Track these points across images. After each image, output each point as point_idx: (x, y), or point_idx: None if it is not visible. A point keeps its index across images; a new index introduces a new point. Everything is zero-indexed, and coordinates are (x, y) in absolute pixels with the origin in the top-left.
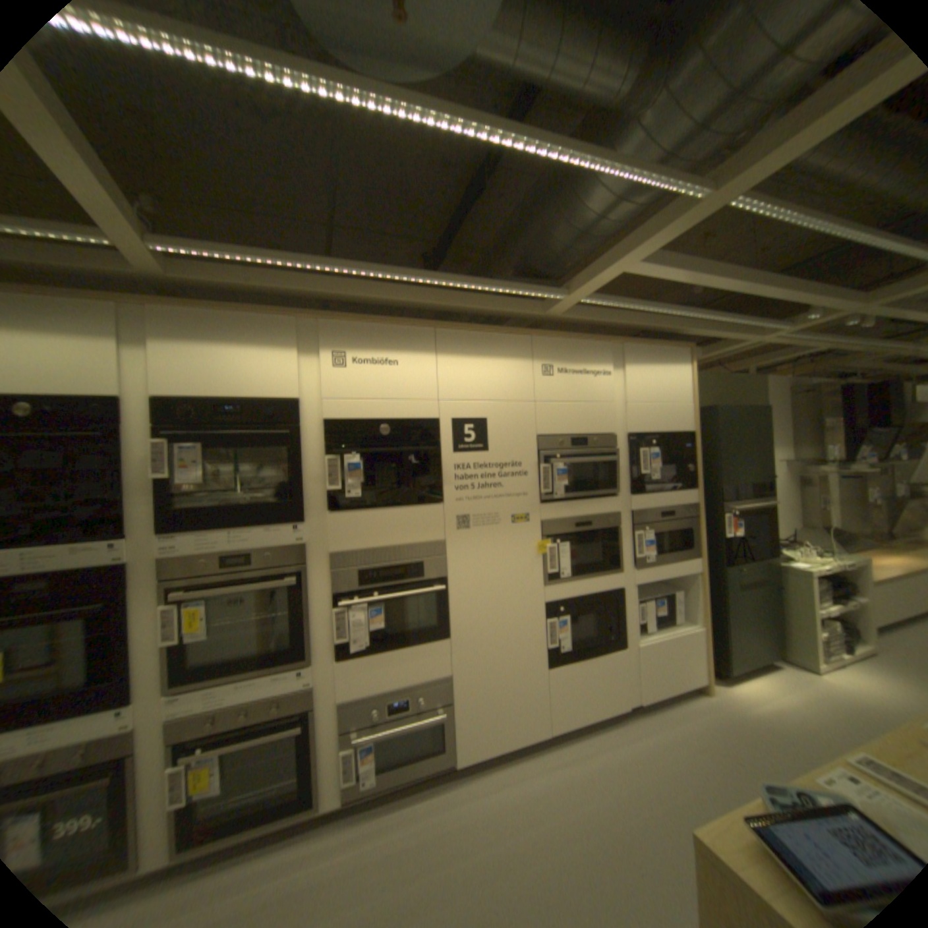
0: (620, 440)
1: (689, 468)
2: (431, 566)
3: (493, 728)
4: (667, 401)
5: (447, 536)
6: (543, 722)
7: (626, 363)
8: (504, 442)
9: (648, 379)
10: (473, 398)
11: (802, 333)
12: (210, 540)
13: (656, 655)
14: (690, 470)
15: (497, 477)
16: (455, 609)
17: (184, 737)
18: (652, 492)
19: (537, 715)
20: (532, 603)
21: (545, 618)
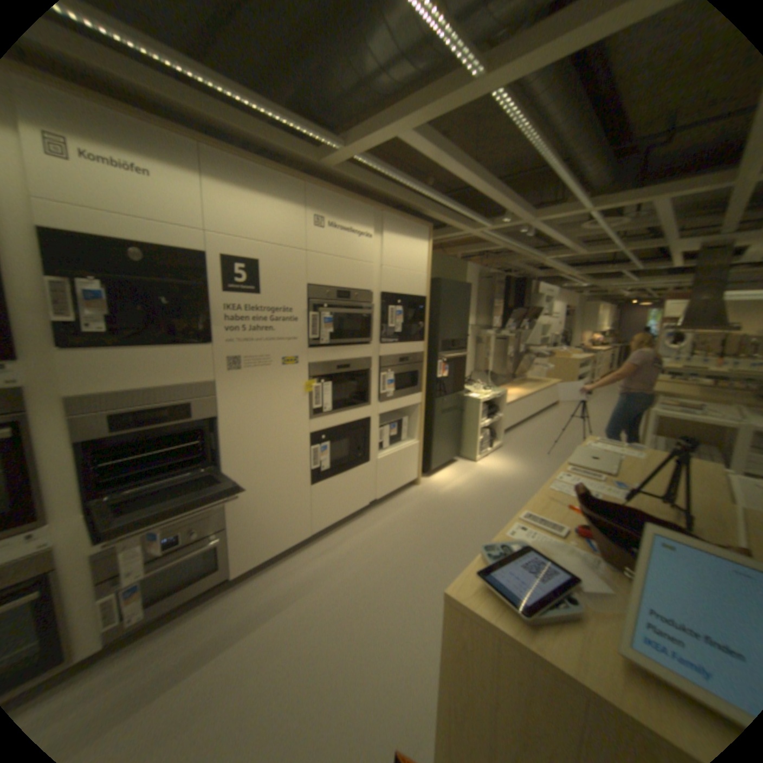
0: (374, 298)
1: (419, 325)
2: (198, 407)
3: (262, 540)
4: (409, 270)
5: (216, 377)
6: (304, 526)
7: (383, 230)
8: (275, 287)
9: (398, 248)
10: (243, 236)
11: (494, 233)
12: None
13: (387, 463)
14: (419, 327)
15: (268, 321)
16: (225, 446)
17: None
18: (393, 343)
19: (299, 522)
20: (297, 435)
21: (308, 446)
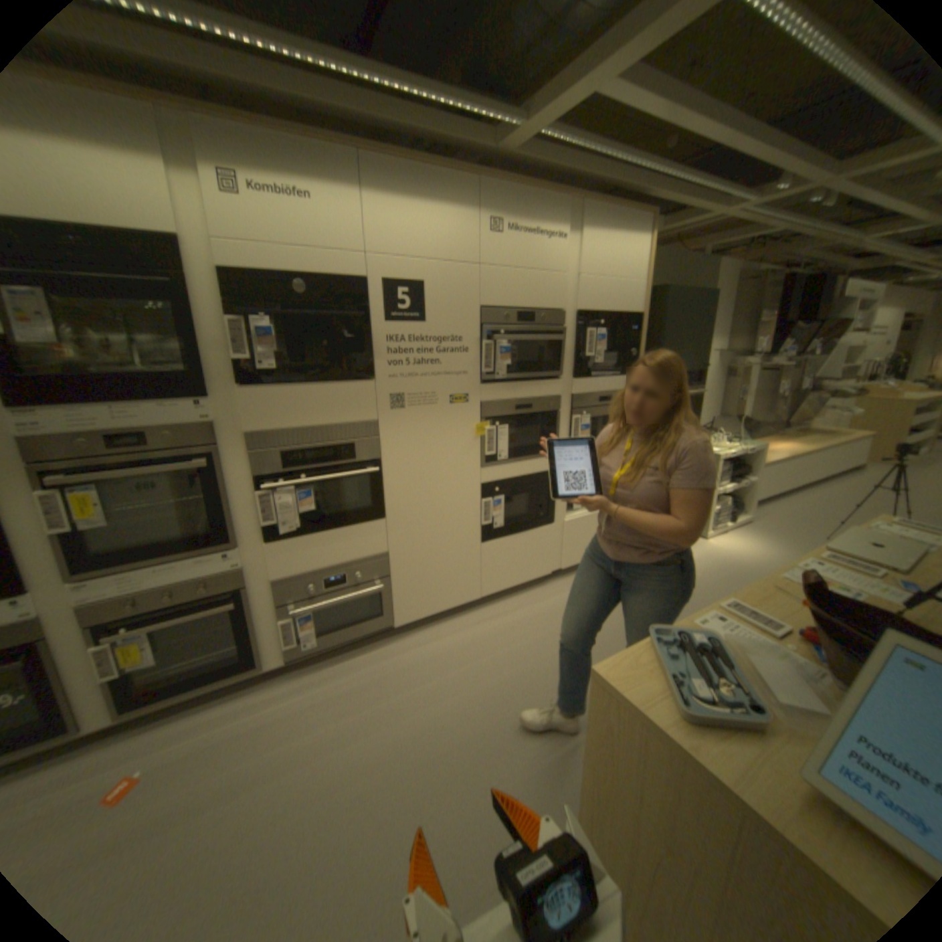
0: (568, 318)
1: (631, 352)
2: (363, 448)
3: (428, 594)
4: (620, 277)
5: (380, 416)
6: (473, 586)
7: (584, 225)
8: (443, 313)
9: (605, 248)
10: (407, 255)
11: (765, 208)
12: (85, 416)
13: (577, 528)
14: (631, 355)
15: (434, 353)
16: (390, 490)
17: (102, 620)
18: (593, 377)
19: (468, 581)
20: (467, 484)
21: (479, 498)
